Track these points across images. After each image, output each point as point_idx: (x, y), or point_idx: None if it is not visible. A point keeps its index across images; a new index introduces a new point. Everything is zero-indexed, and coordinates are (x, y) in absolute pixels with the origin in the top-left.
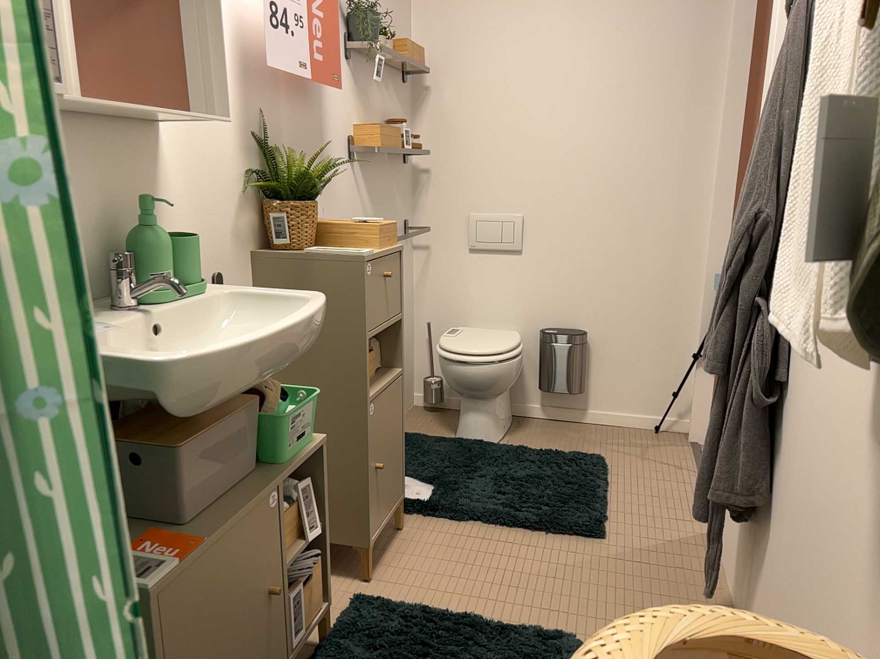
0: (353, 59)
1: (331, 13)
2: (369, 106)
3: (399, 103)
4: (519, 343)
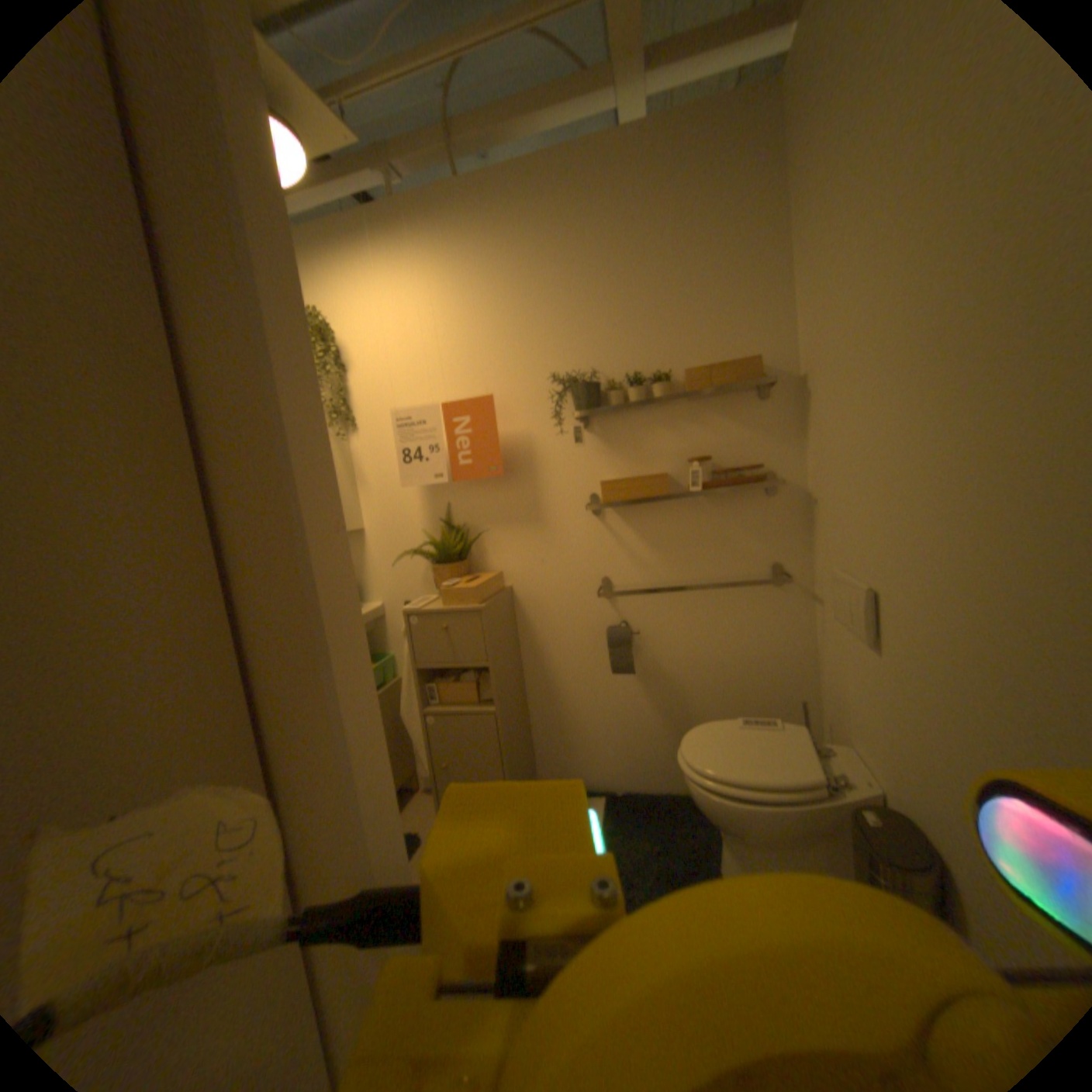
0: (600, 417)
1: (482, 419)
2: (643, 452)
3: (746, 422)
4: (774, 789)
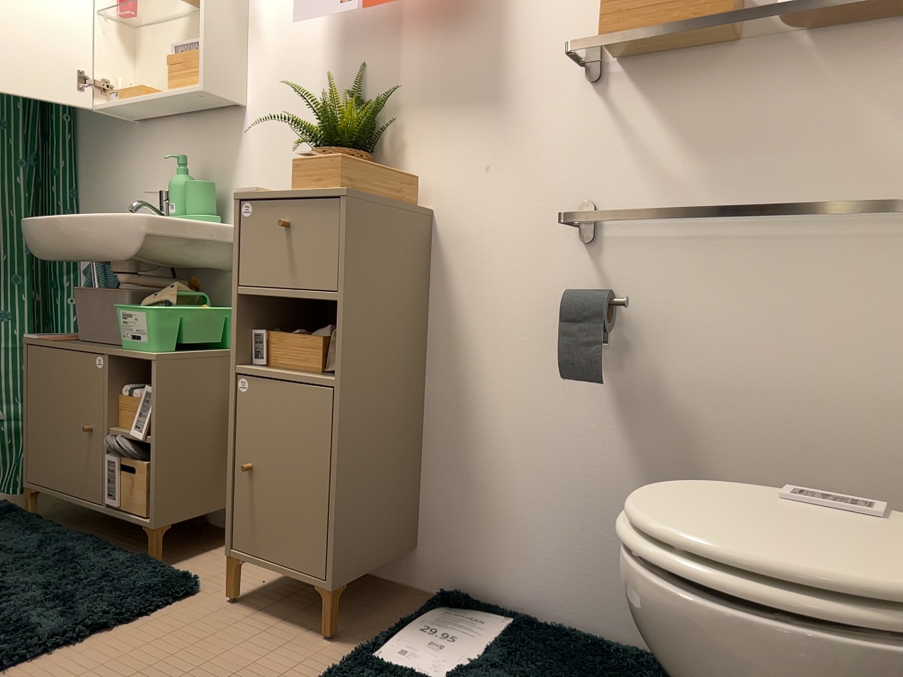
0: None
1: None
2: None
3: None
4: (781, 571)
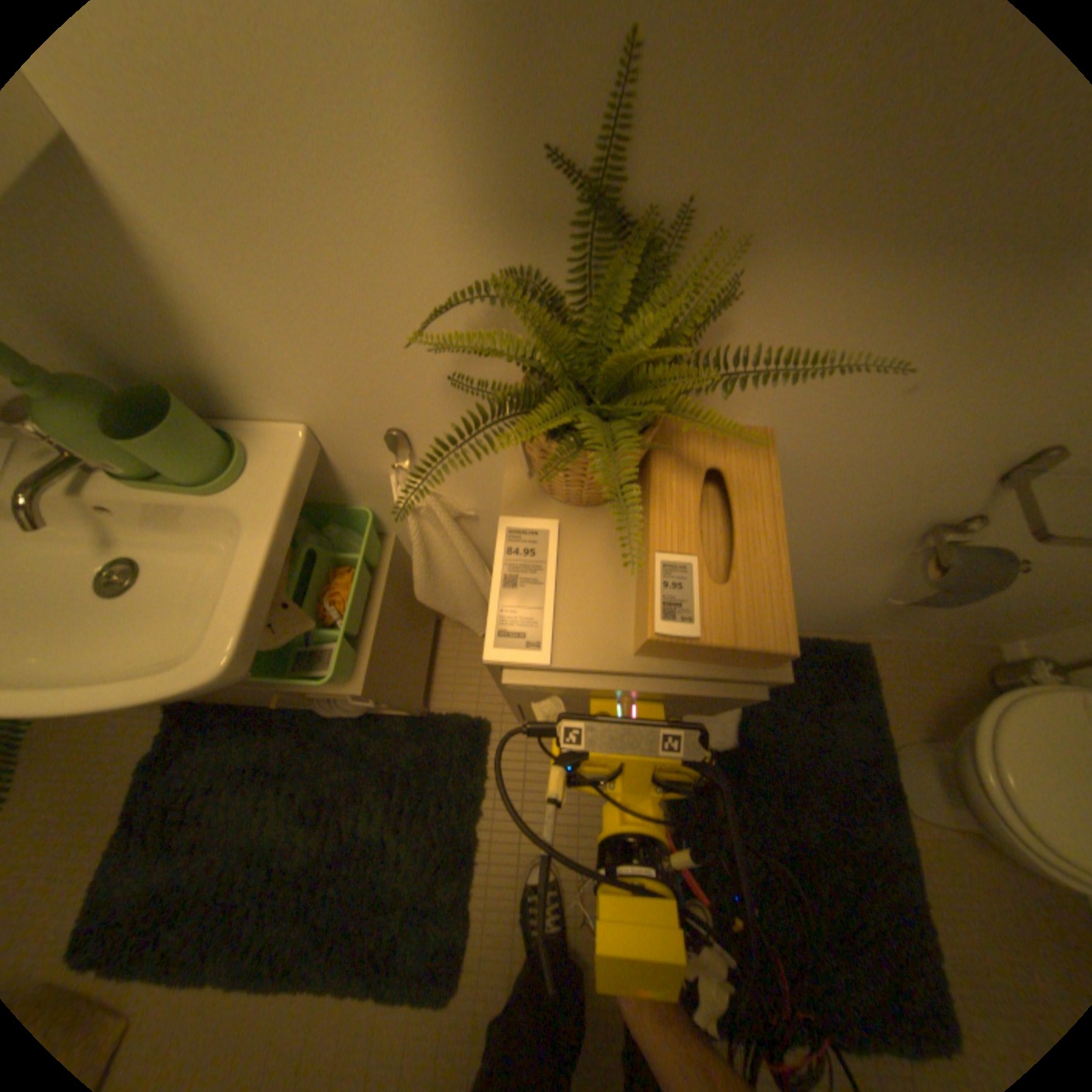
0: None
1: None
2: None
3: None
4: None
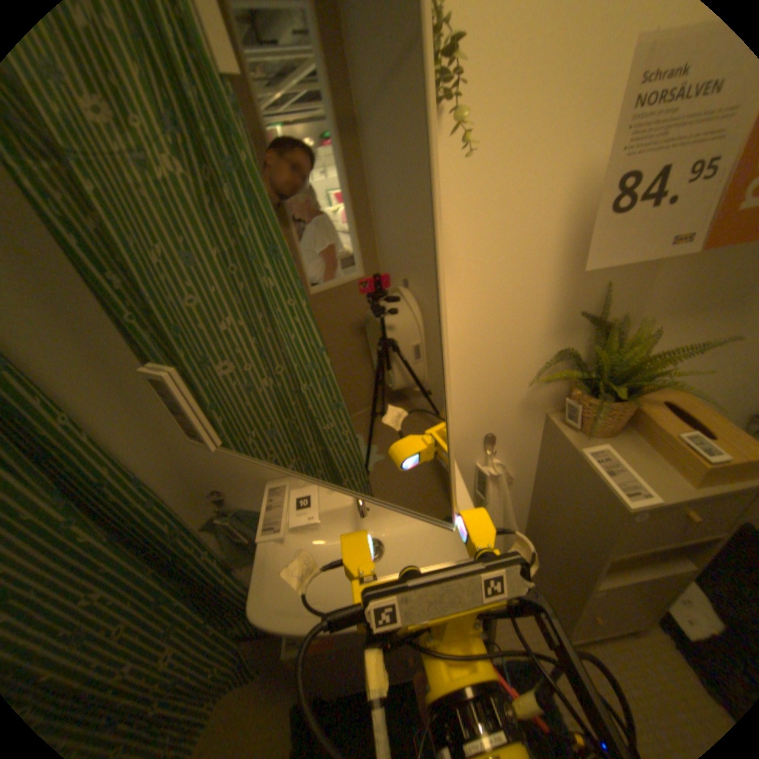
0: None
1: None
2: None
3: None
4: None
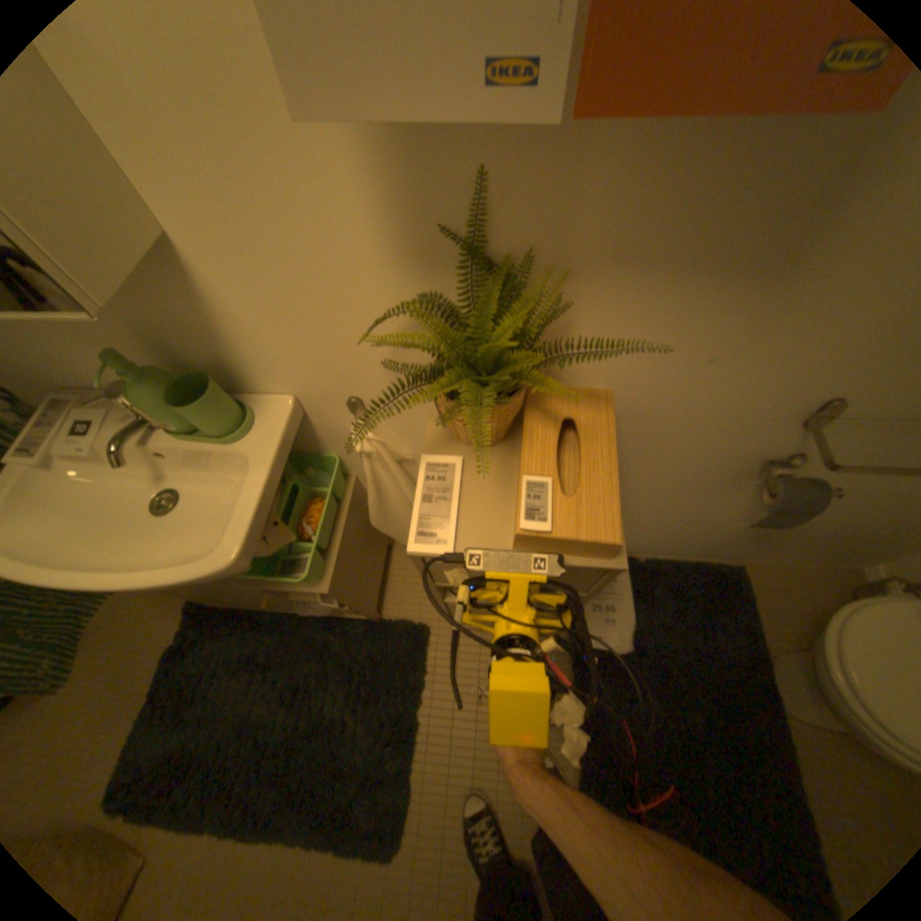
0: None
1: None
2: None
3: None
4: None
